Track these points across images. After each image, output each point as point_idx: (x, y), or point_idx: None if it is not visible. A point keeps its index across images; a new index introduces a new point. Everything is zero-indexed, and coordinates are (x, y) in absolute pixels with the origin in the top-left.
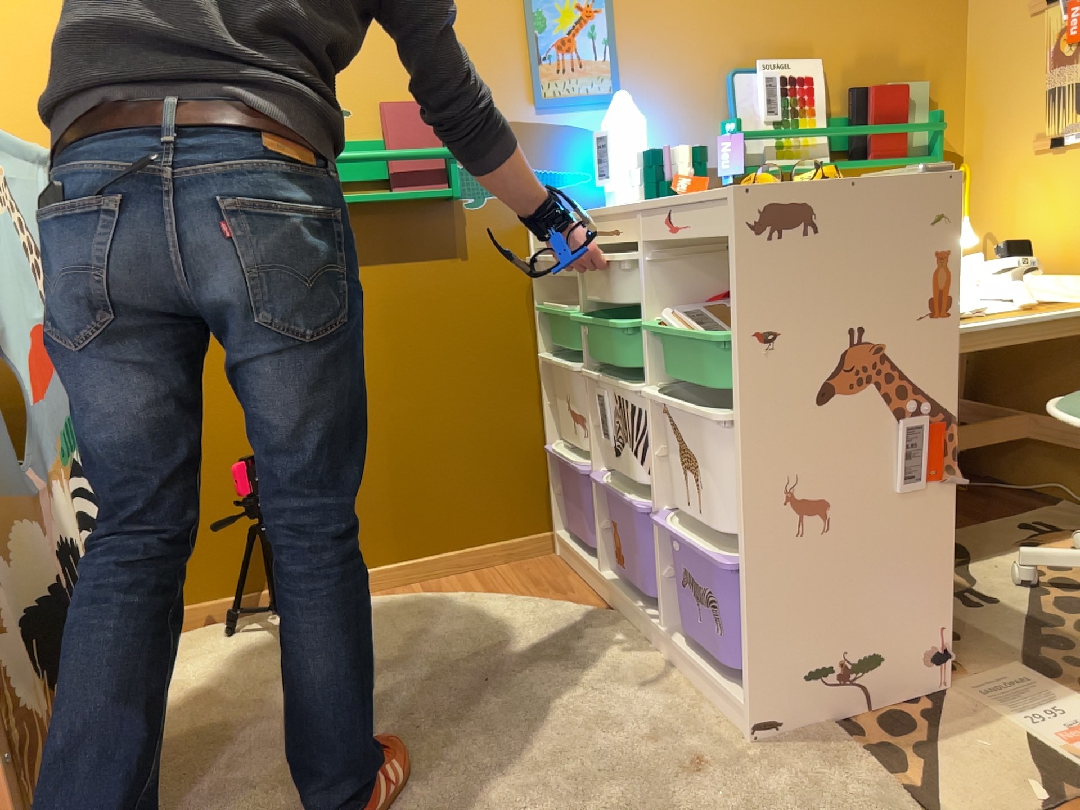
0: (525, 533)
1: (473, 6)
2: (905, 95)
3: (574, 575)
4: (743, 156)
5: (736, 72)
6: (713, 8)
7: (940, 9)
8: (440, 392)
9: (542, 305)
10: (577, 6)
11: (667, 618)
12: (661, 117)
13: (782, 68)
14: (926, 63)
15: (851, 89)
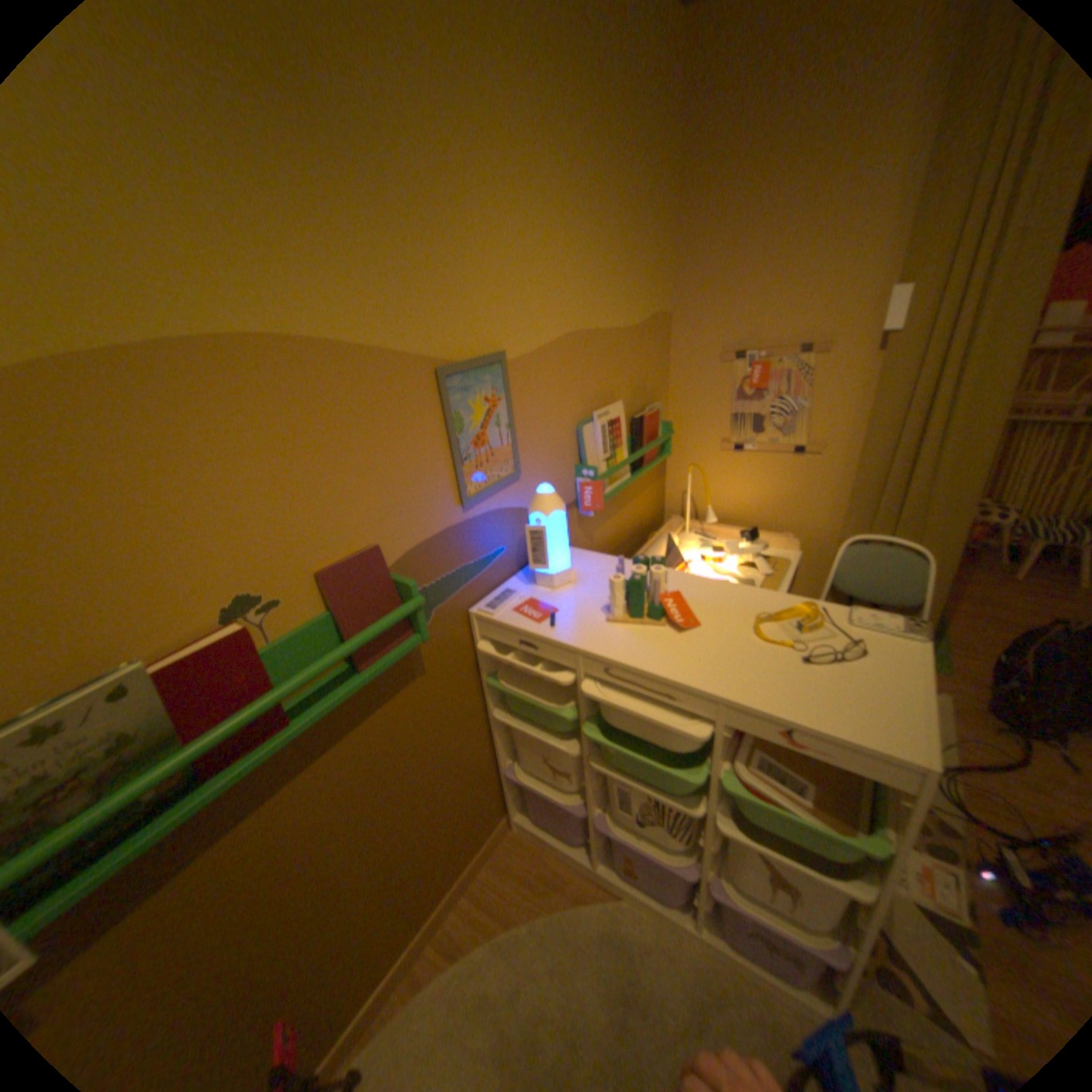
0: (491, 834)
1: (395, 421)
2: (658, 416)
3: (551, 858)
4: (603, 497)
5: (583, 424)
6: (568, 373)
7: (662, 347)
8: (420, 798)
9: (491, 675)
10: (485, 397)
11: (704, 926)
12: (544, 477)
13: (607, 414)
14: (657, 385)
15: (635, 418)
